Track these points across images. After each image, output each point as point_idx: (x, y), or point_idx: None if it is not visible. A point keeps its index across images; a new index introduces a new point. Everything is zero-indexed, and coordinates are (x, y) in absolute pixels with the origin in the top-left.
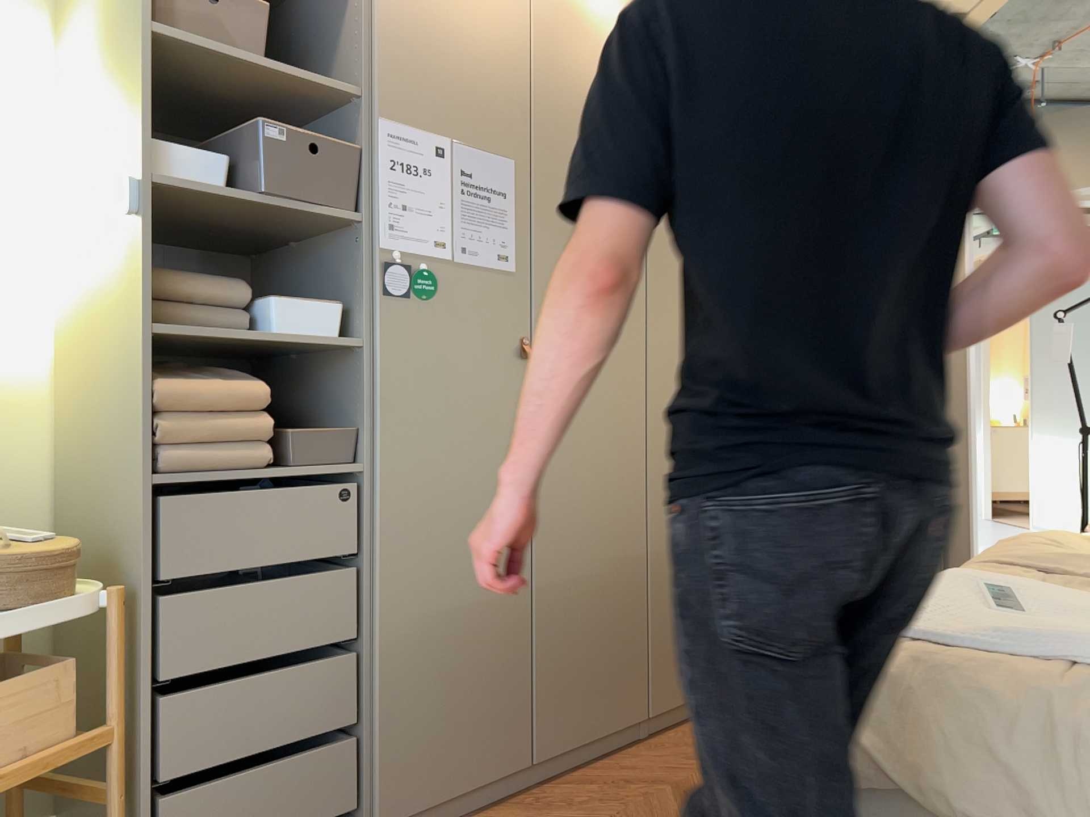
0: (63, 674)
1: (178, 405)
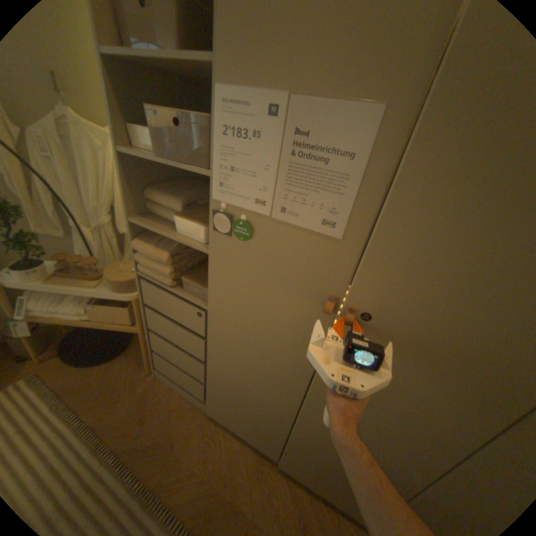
0: (125, 311)
1: (140, 252)
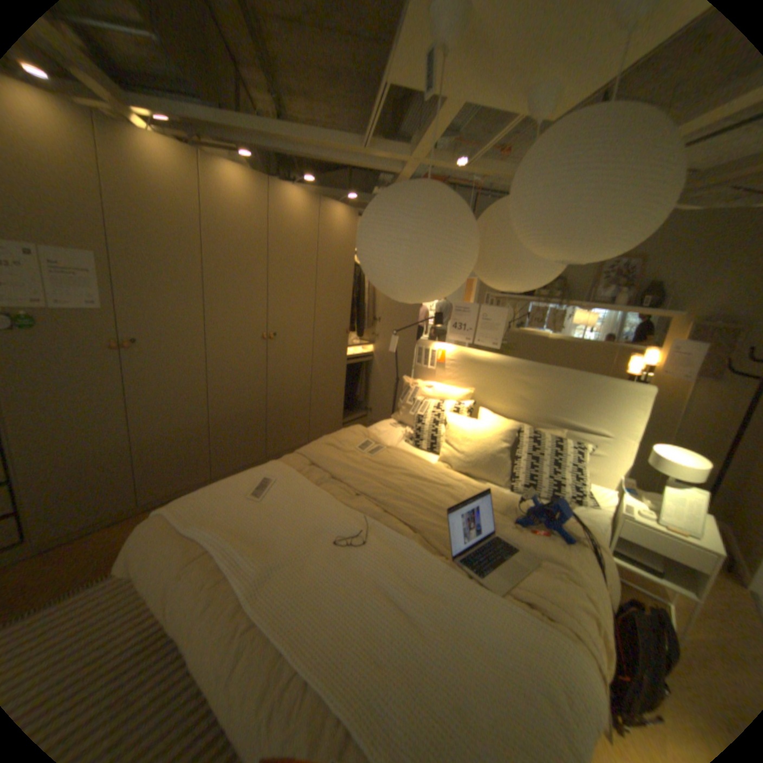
0: None
1: None
